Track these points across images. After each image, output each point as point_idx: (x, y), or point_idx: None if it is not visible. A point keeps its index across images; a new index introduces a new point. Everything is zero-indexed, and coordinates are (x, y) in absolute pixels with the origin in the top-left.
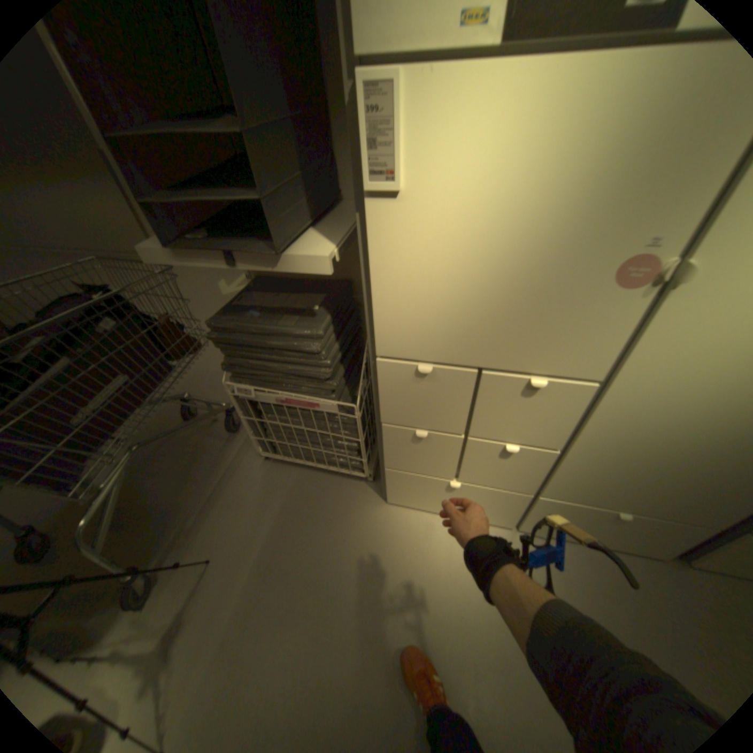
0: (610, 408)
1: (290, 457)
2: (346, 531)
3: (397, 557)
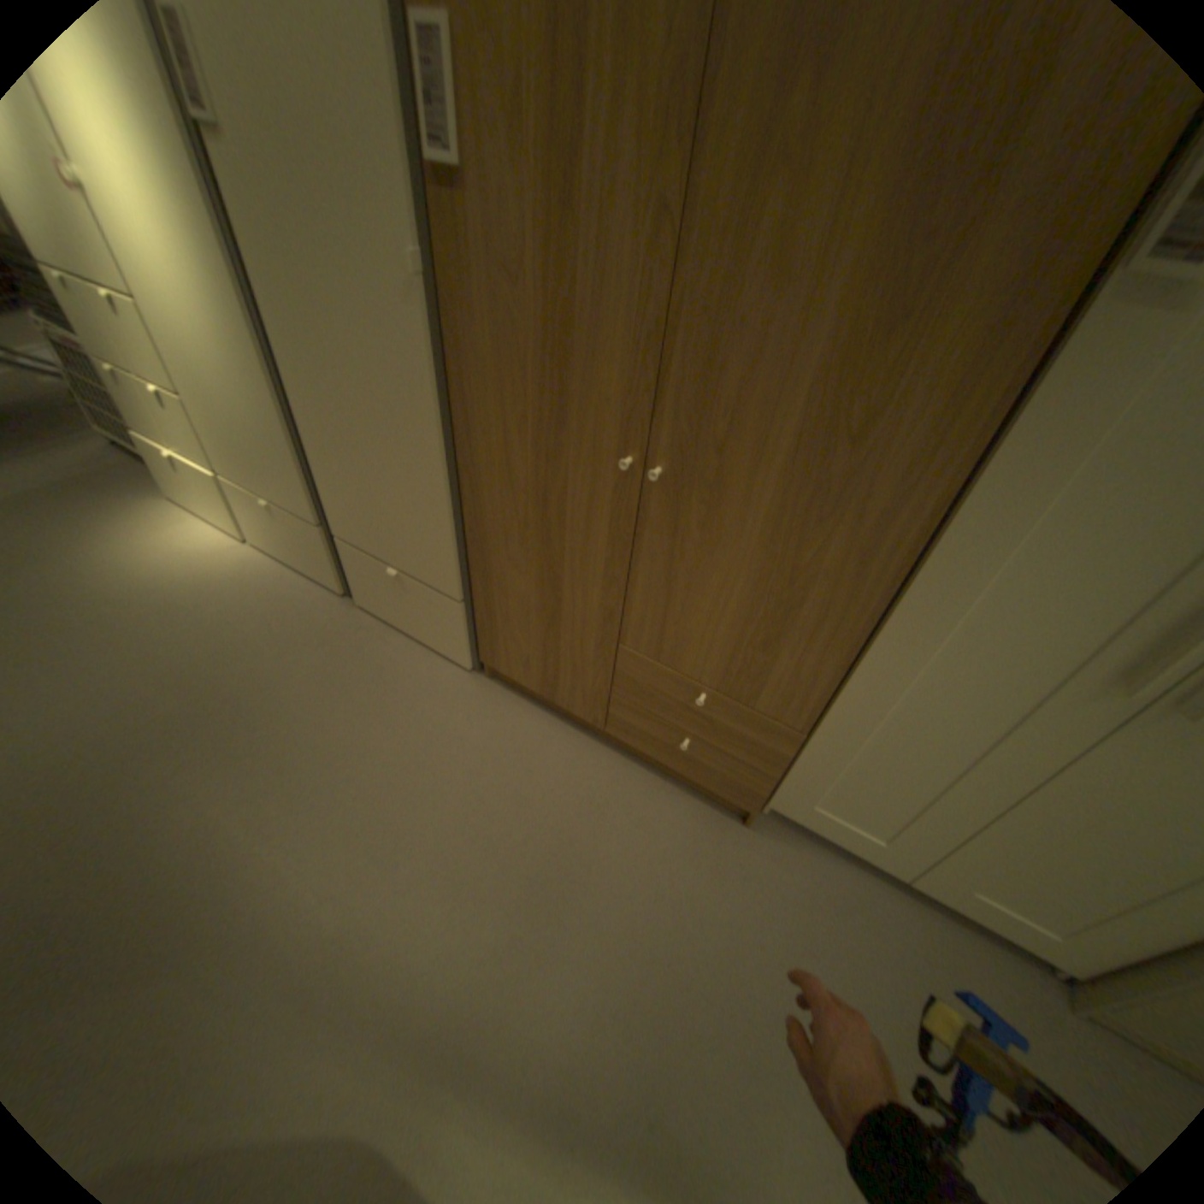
0: (159, 334)
1: (115, 436)
2: (115, 504)
3: (132, 529)
